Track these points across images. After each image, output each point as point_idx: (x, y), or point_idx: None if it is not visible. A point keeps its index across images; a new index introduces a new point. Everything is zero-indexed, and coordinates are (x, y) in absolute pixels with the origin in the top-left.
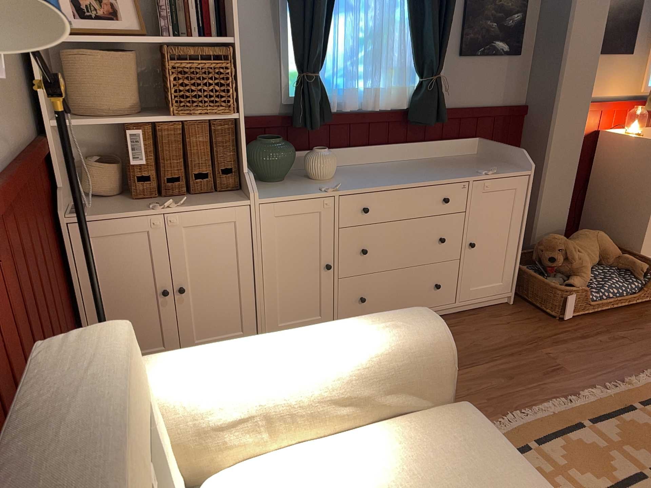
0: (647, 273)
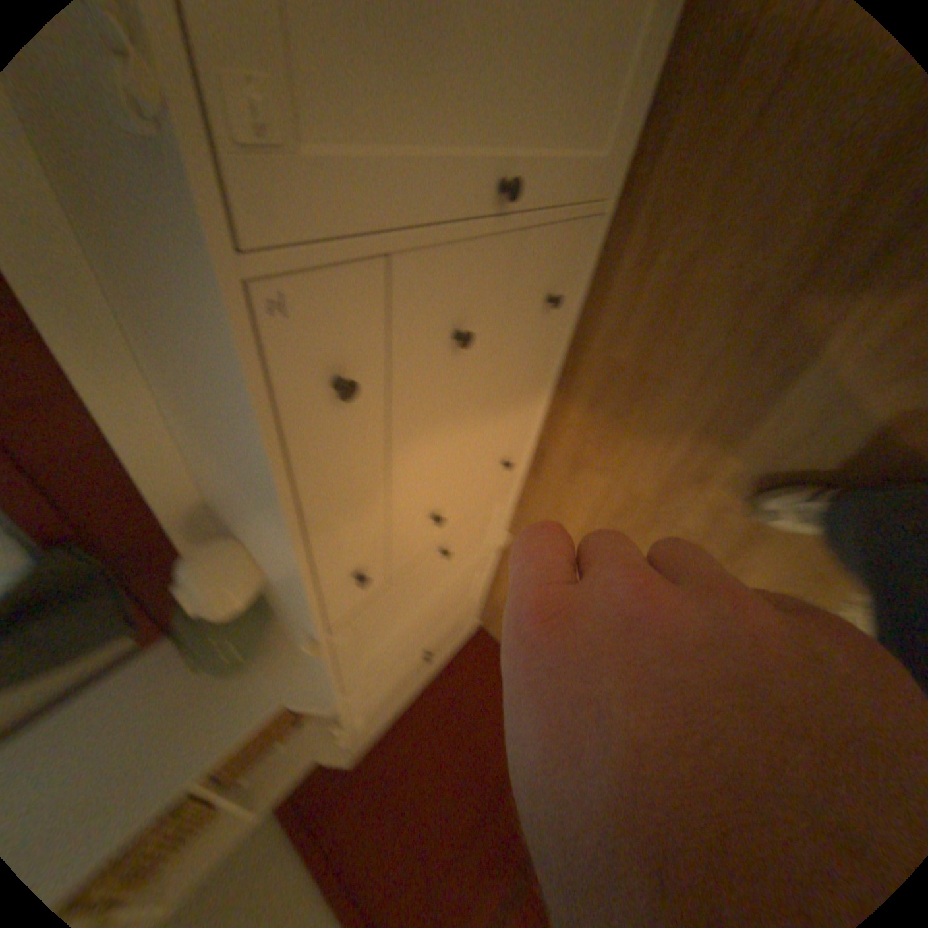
0: None
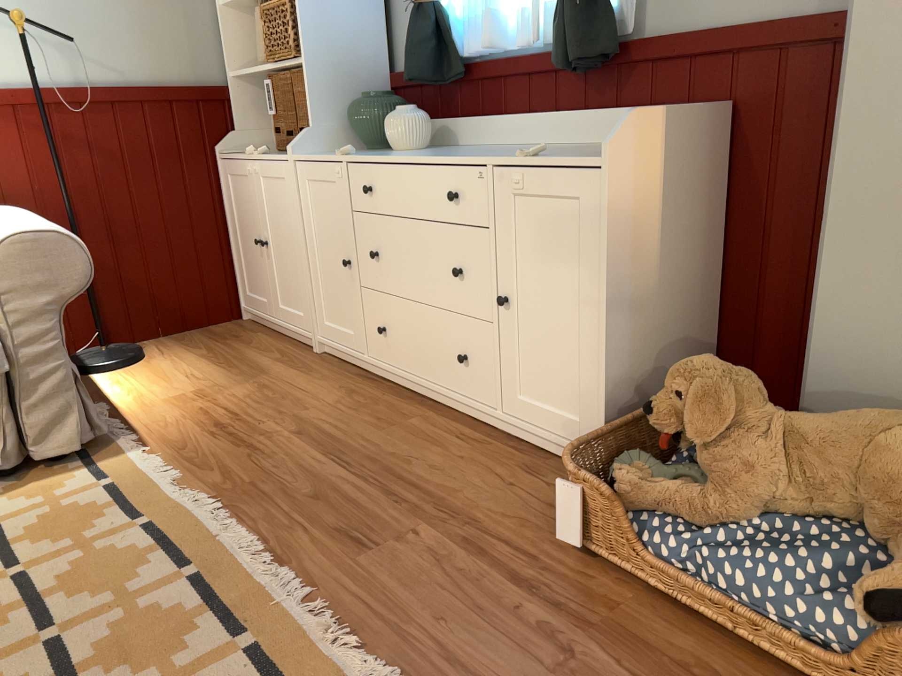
0: (889, 609)
